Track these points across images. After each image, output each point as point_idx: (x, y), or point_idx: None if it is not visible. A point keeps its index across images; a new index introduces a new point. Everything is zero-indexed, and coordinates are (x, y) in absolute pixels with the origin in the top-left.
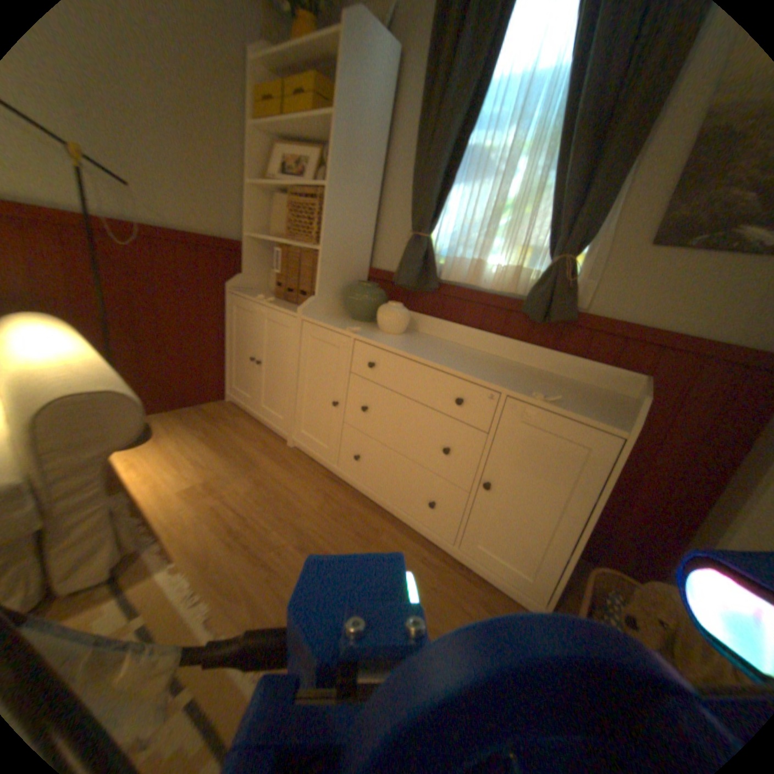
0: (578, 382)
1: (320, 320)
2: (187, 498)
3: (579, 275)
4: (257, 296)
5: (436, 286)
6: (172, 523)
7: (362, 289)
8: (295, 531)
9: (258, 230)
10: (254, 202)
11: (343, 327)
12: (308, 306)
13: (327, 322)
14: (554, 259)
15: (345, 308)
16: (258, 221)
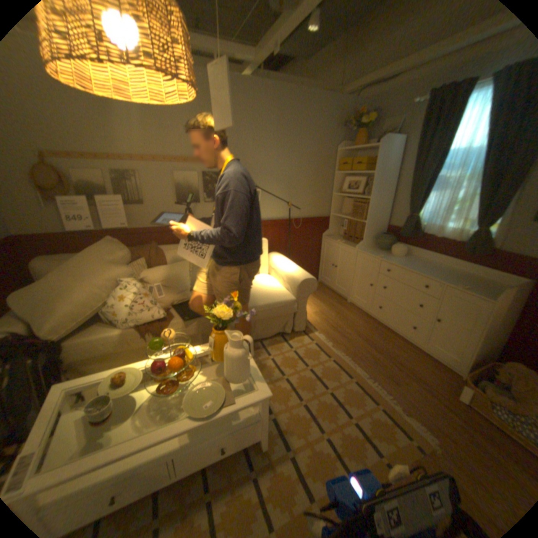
0: (494, 281)
1: (365, 251)
2: (316, 314)
3: (489, 236)
4: (336, 239)
5: (421, 235)
6: (314, 320)
7: (384, 237)
8: (355, 330)
9: (336, 211)
10: (336, 201)
11: (376, 254)
12: (360, 245)
13: (369, 252)
14: (478, 228)
15: (376, 244)
16: (336, 207)
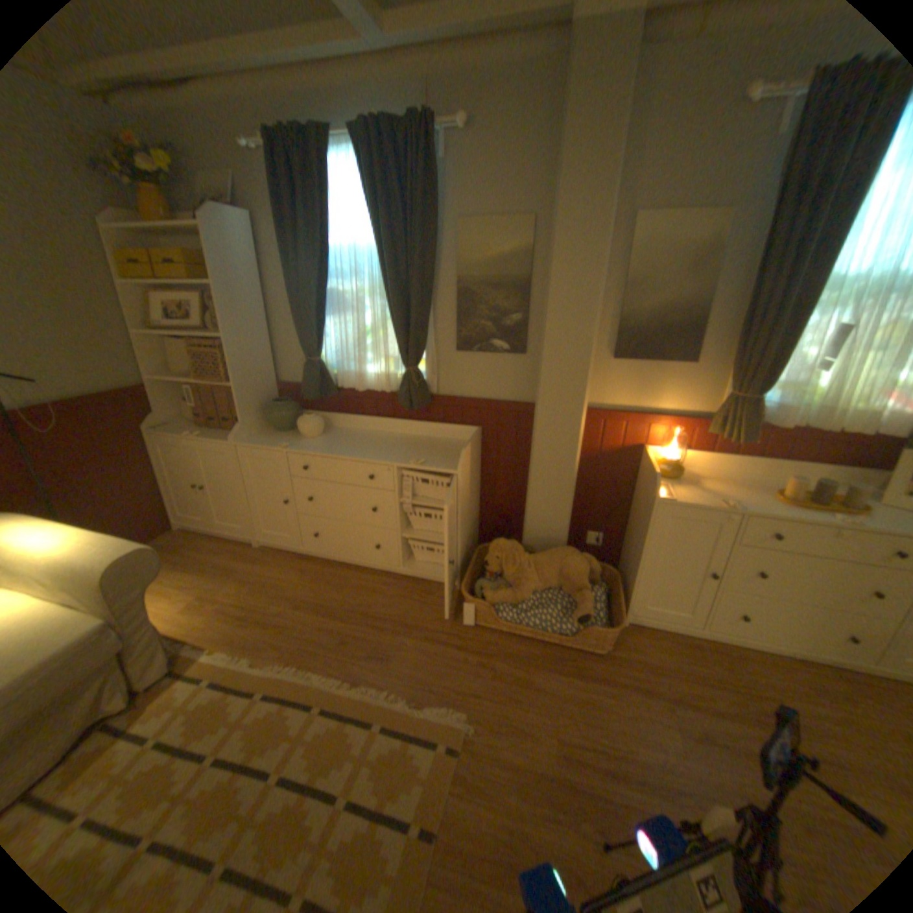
0: (445, 439)
1: (251, 442)
2: (189, 612)
3: (421, 379)
4: (180, 432)
5: (336, 392)
6: (188, 630)
7: (278, 408)
8: (287, 600)
9: (156, 370)
10: (146, 347)
11: (273, 444)
12: (237, 434)
13: (258, 443)
14: (405, 369)
15: (267, 423)
16: (154, 362)
